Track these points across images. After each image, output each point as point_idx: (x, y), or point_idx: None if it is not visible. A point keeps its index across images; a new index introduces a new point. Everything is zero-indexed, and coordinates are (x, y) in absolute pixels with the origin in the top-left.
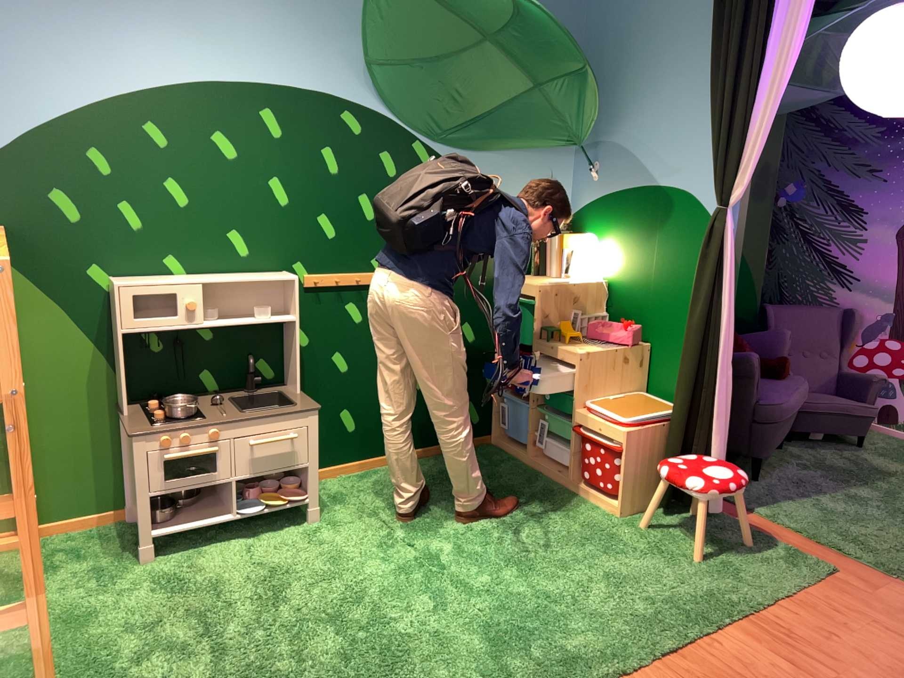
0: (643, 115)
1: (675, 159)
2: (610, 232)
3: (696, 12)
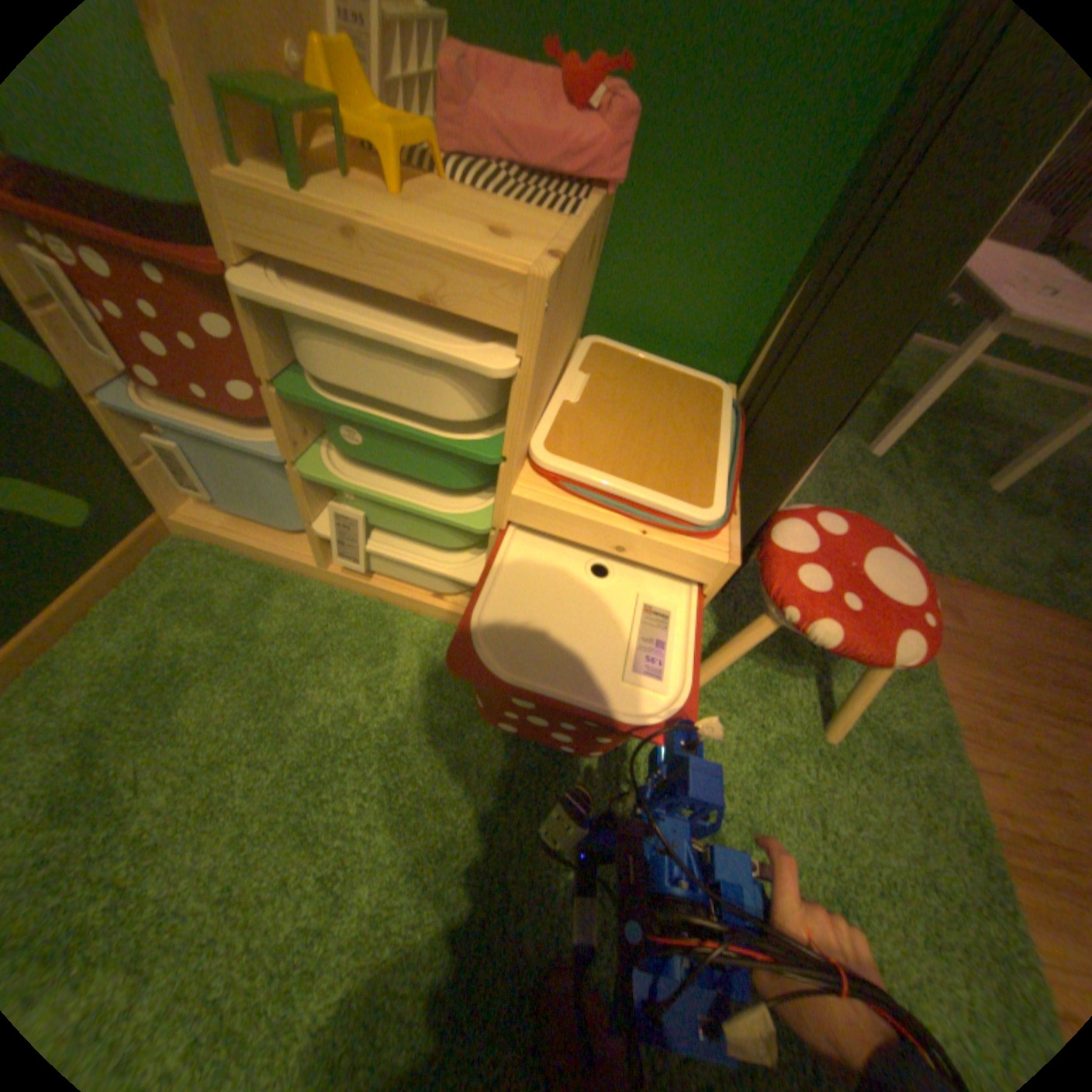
0: None
1: None
2: None
3: None
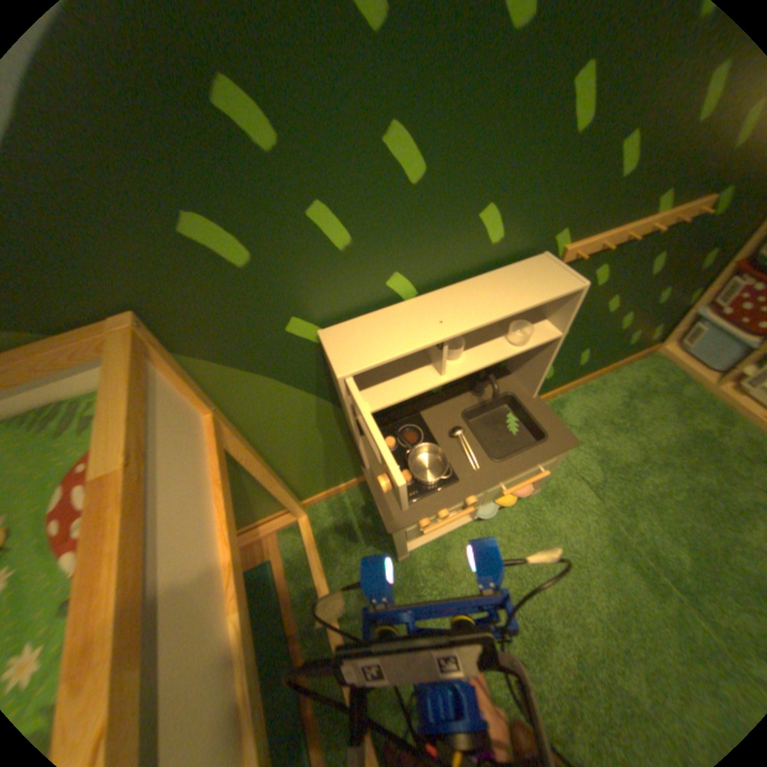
0: None
1: None
2: None
3: None
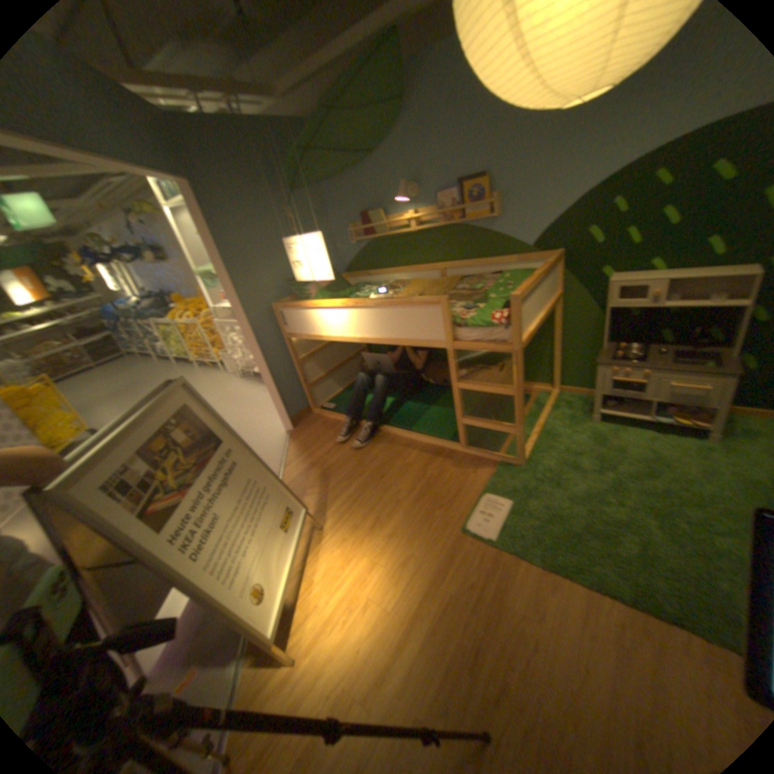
0: None
1: None
2: None
3: None
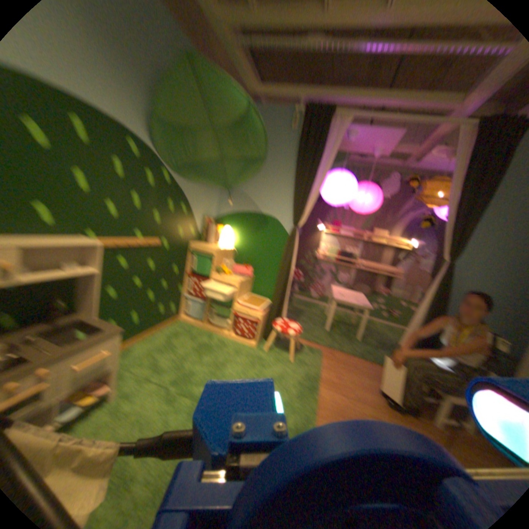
0: (258, 182)
1: (272, 203)
2: (238, 227)
3: (287, 147)
